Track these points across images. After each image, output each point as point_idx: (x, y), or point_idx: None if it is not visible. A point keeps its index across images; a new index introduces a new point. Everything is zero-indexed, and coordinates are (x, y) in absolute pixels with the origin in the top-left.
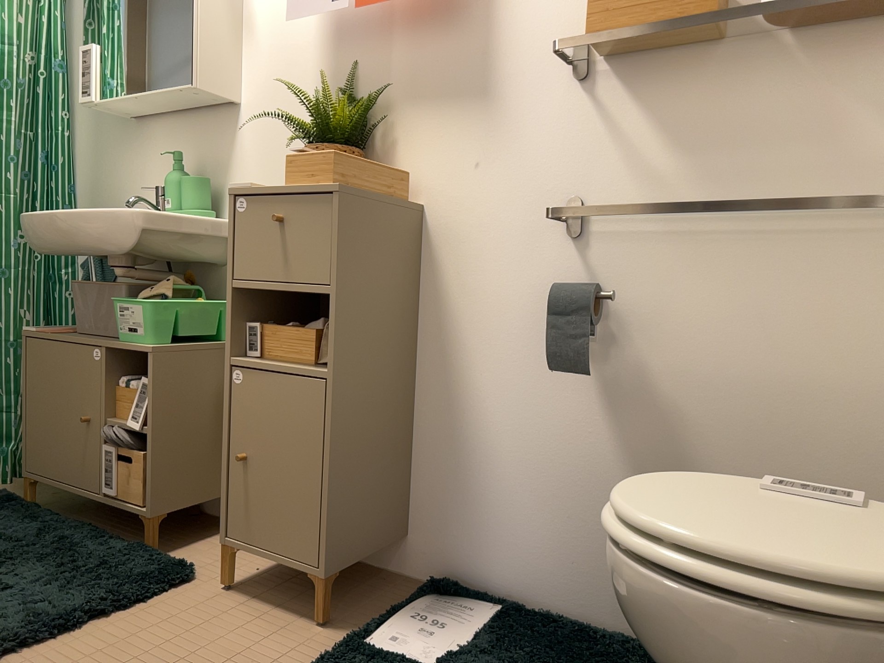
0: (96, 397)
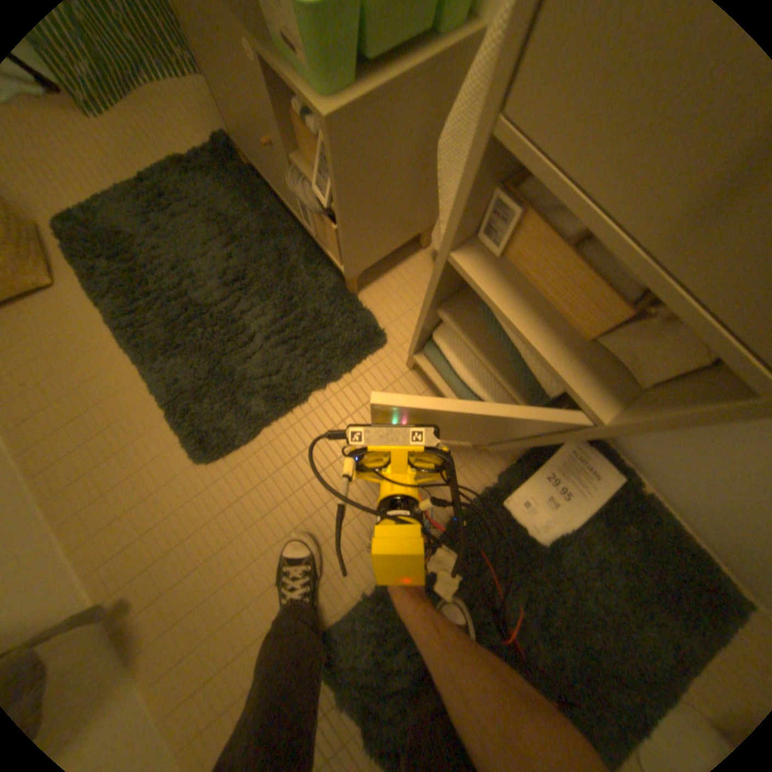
0: (261, 111)
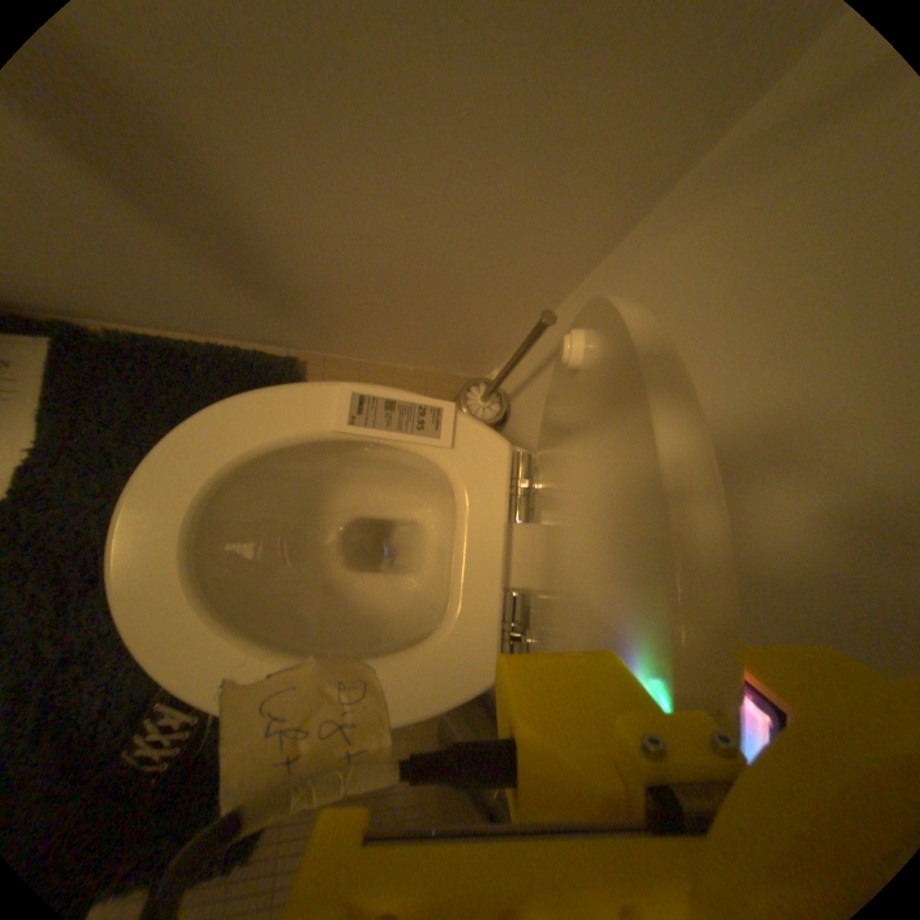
0: None
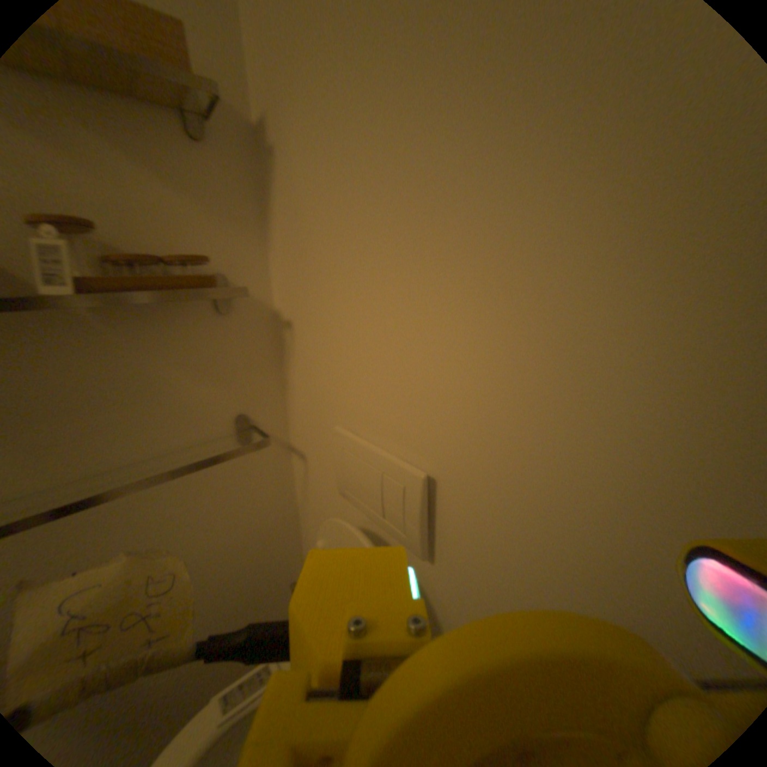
0: None
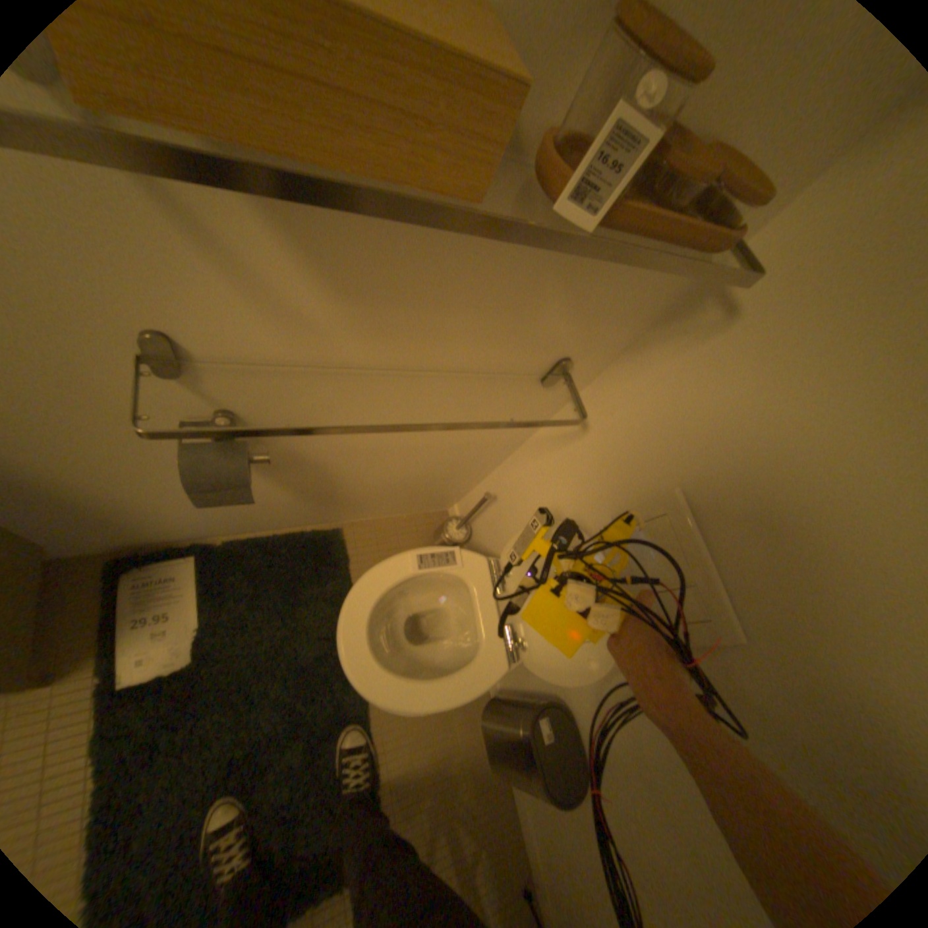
0: None
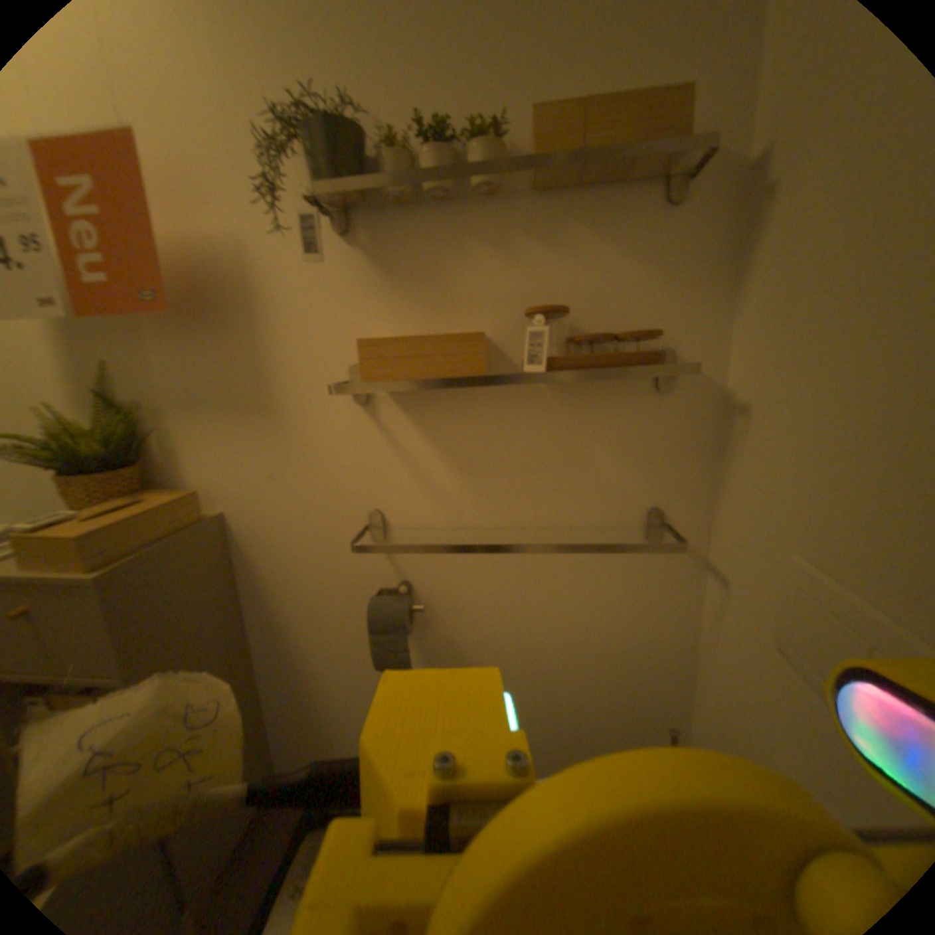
0: None
